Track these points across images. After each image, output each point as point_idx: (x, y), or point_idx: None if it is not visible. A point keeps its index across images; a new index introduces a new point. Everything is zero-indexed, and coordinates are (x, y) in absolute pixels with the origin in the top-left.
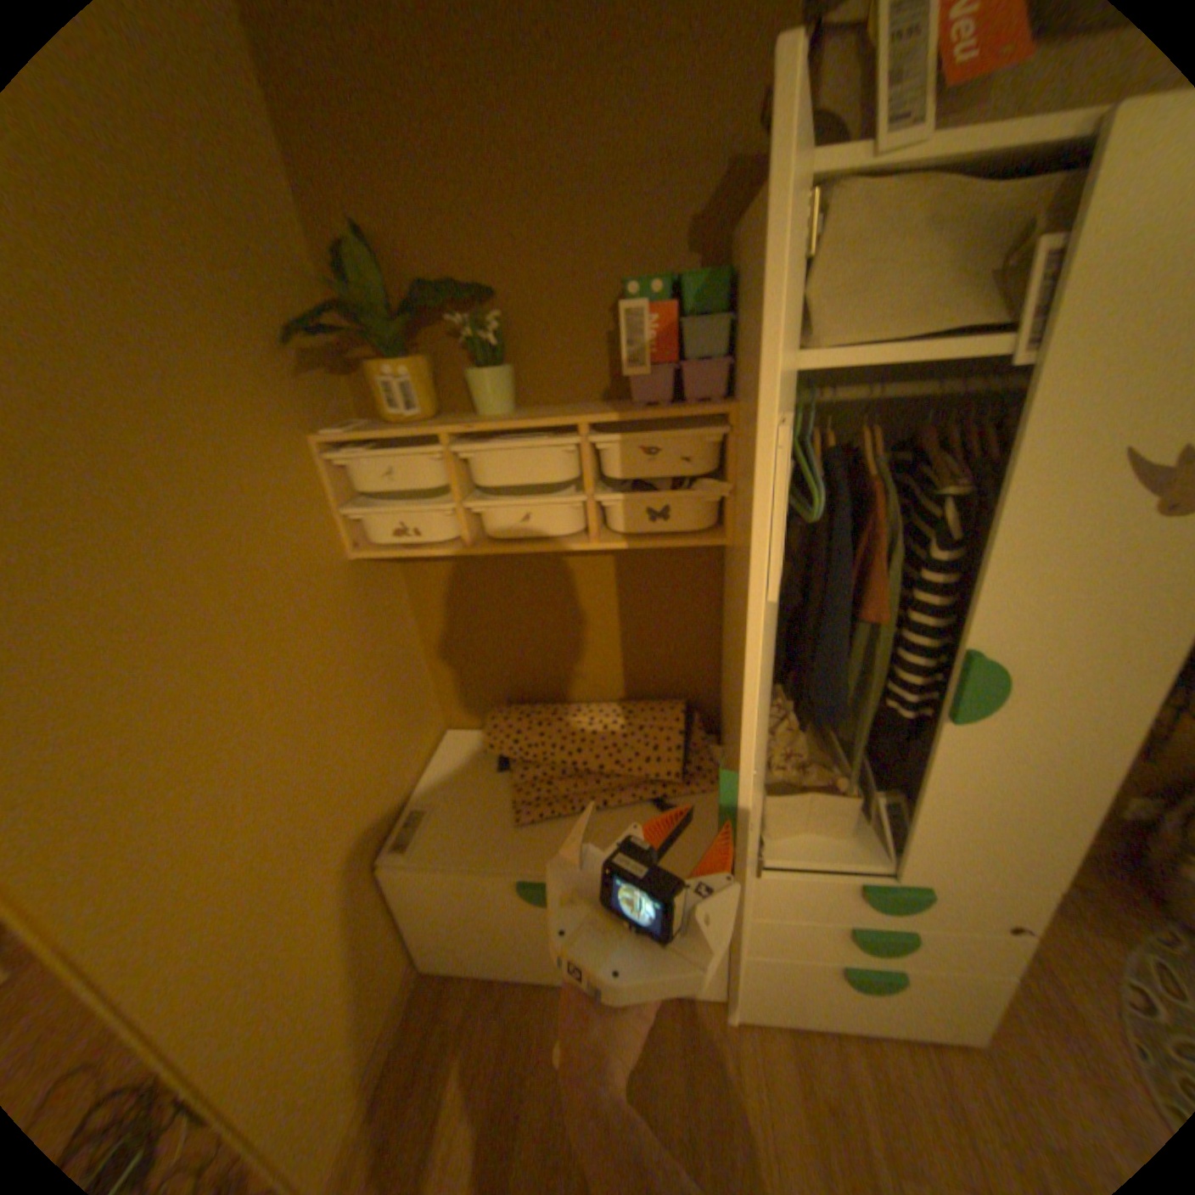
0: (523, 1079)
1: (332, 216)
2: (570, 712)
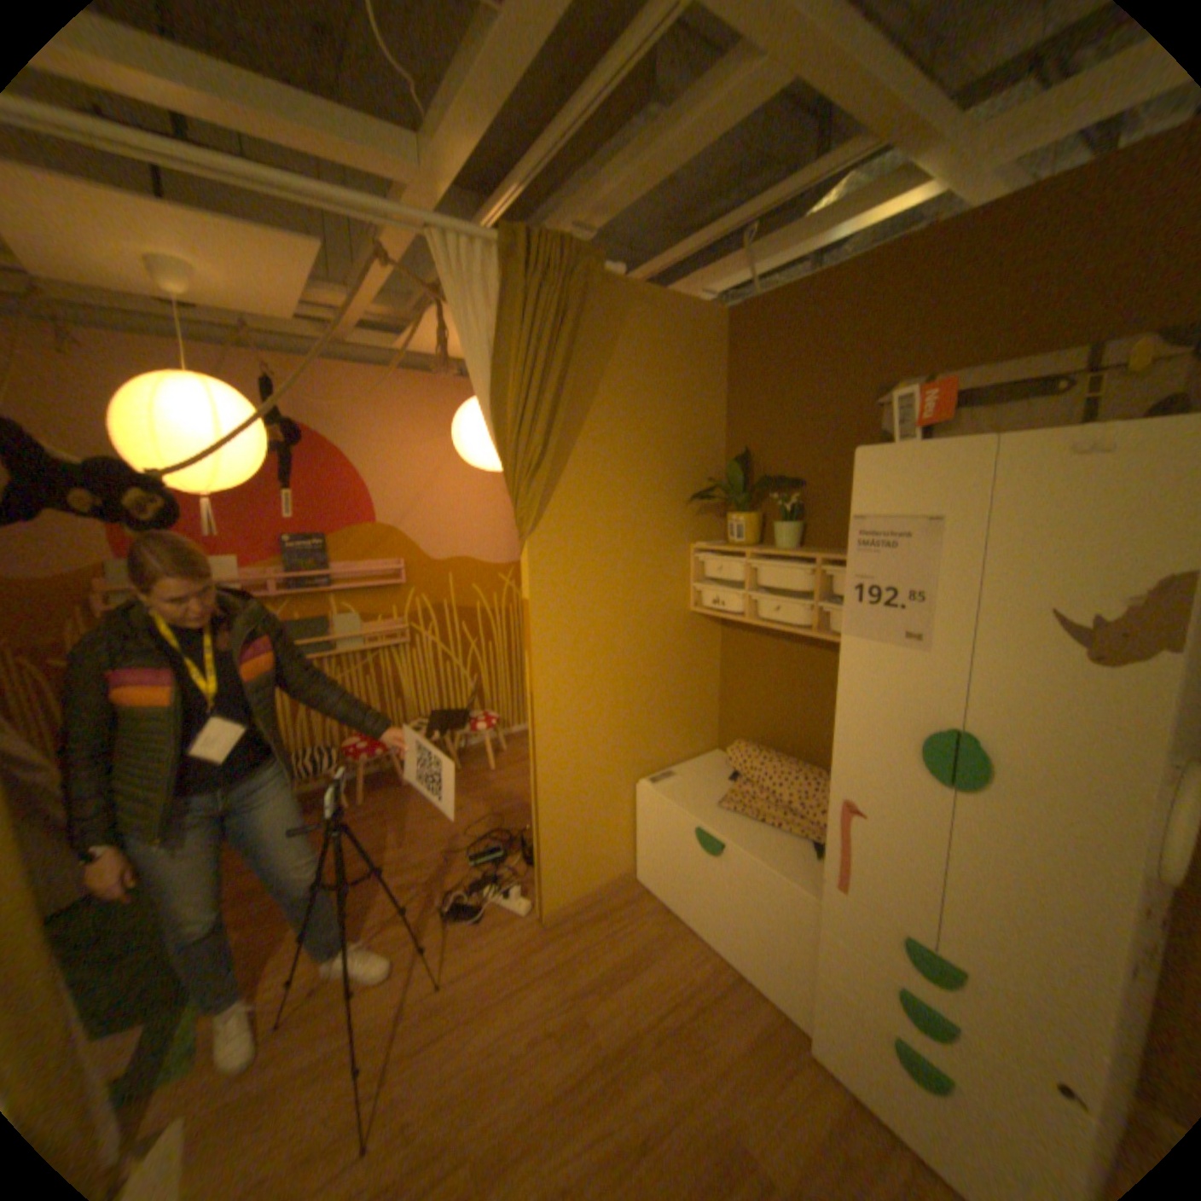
0: (656, 962)
1: (738, 444)
2: (789, 761)
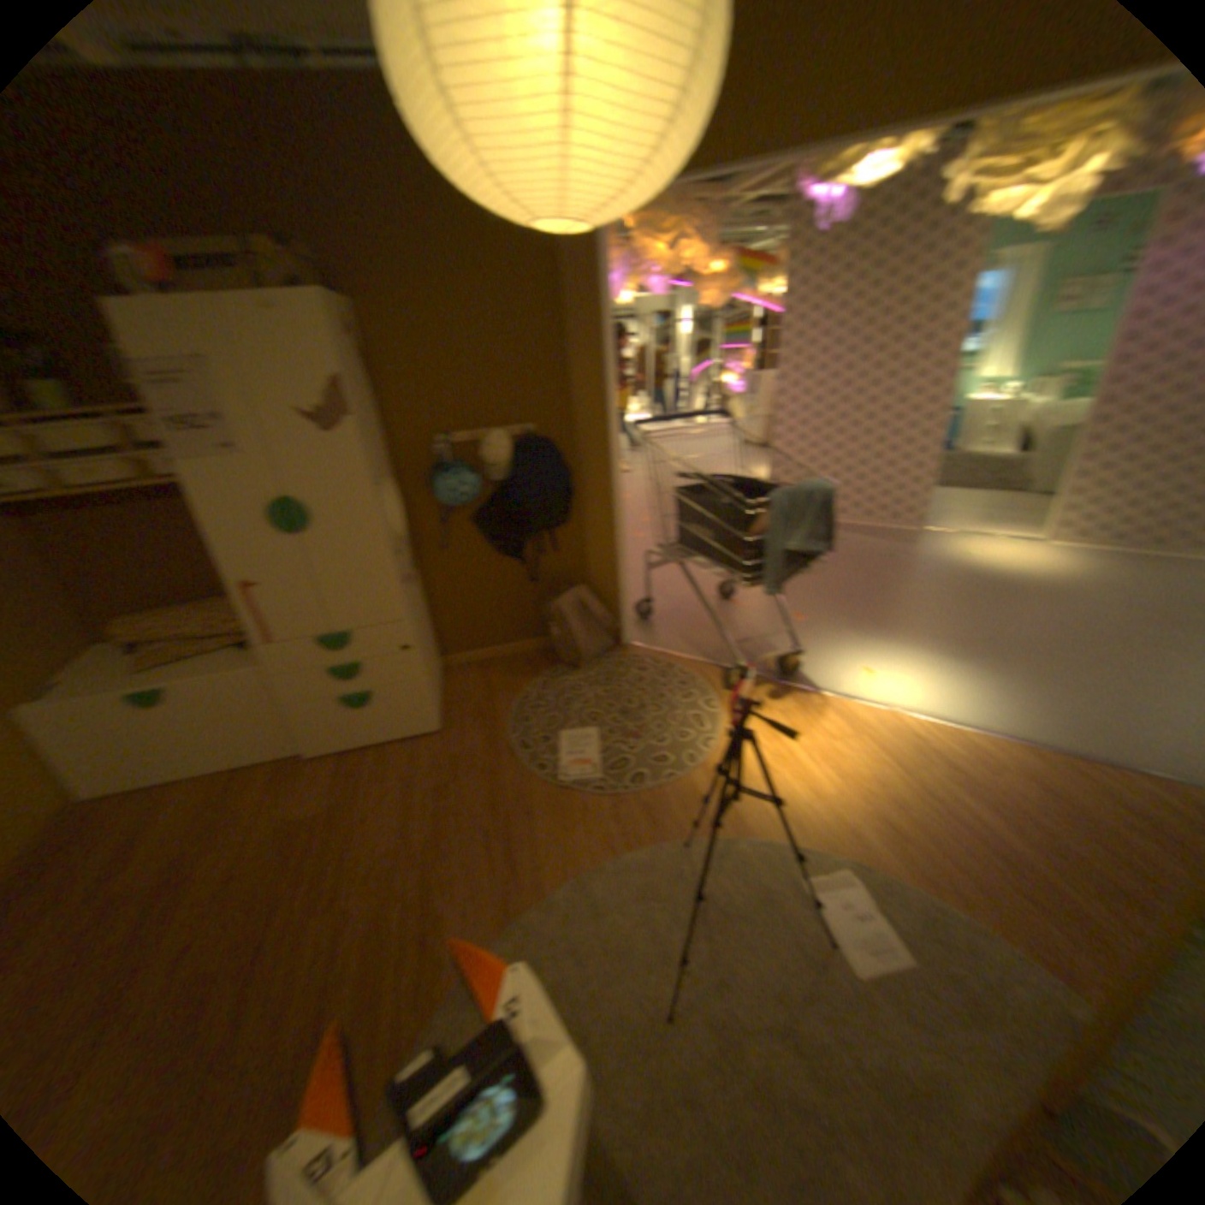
0: (144, 825)
1: None
2: (169, 610)
